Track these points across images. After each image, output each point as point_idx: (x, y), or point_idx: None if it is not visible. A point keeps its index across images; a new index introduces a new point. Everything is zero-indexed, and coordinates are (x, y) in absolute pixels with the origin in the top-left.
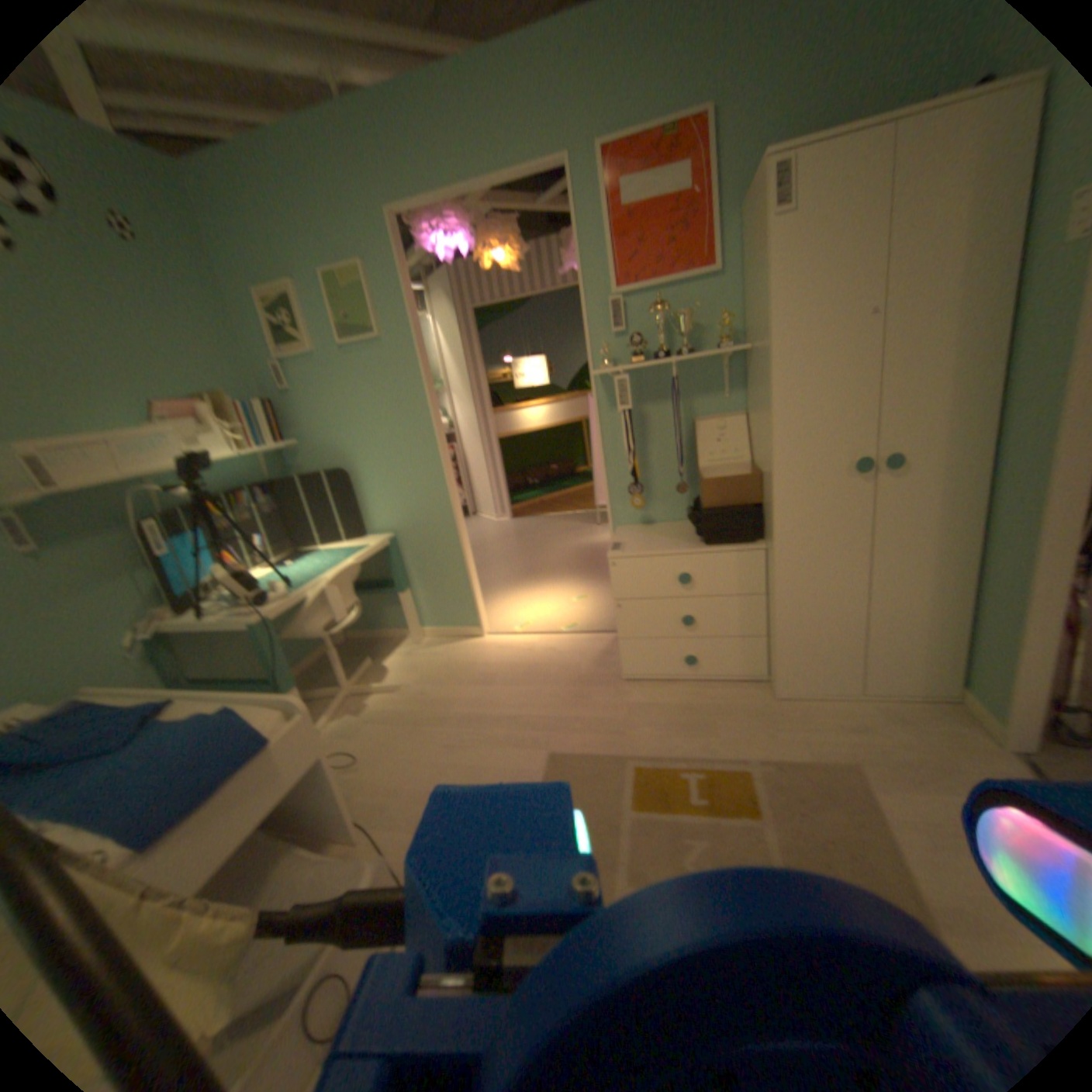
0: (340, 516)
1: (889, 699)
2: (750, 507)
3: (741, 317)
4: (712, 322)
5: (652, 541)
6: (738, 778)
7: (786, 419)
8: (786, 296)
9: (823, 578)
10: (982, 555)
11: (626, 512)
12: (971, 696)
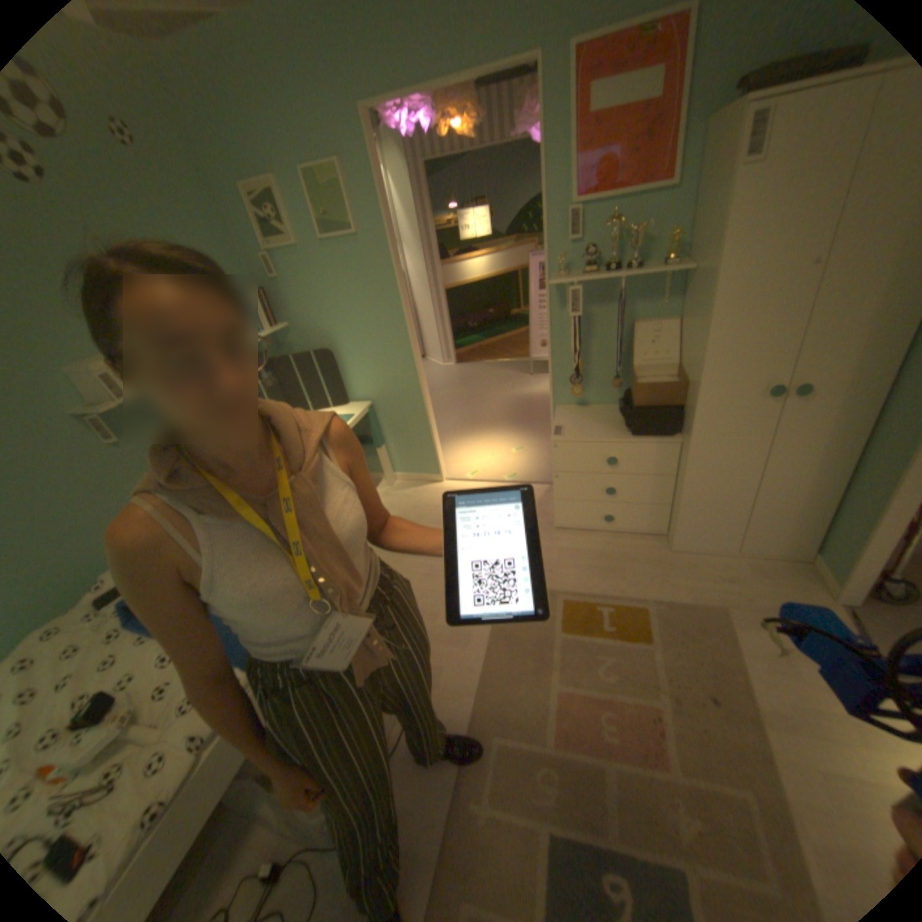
0: (326, 386)
1: (759, 556)
2: (674, 407)
3: (690, 229)
4: (662, 233)
5: (587, 425)
6: (640, 612)
7: (719, 348)
8: (740, 242)
9: (726, 471)
10: (858, 463)
11: (566, 394)
12: (823, 559)
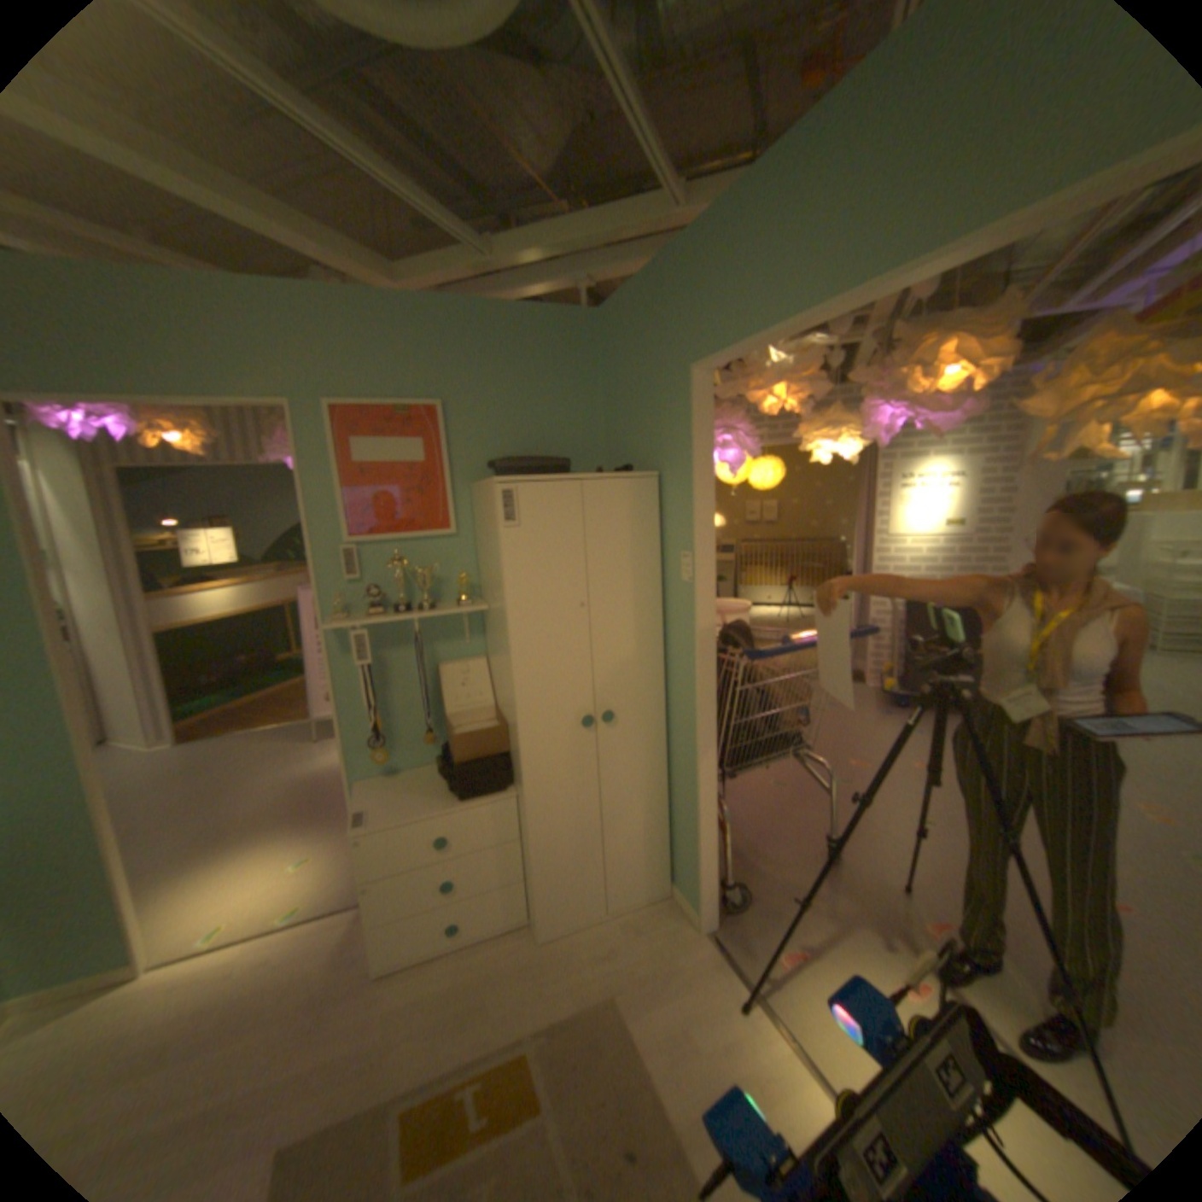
0: None
1: (626, 911)
2: (501, 756)
3: (478, 574)
4: (452, 576)
5: (402, 802)
6: (516, 1066)
7: (528, 687)
8: (520, 589)
9: (568, 818)
10: (669, 777)
11: (368, 764)
12: (678, 889)
